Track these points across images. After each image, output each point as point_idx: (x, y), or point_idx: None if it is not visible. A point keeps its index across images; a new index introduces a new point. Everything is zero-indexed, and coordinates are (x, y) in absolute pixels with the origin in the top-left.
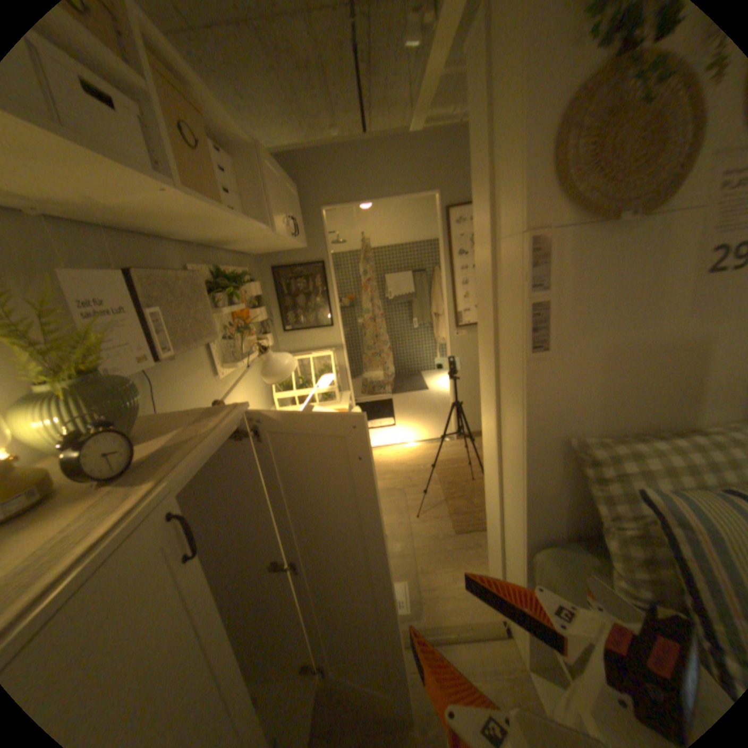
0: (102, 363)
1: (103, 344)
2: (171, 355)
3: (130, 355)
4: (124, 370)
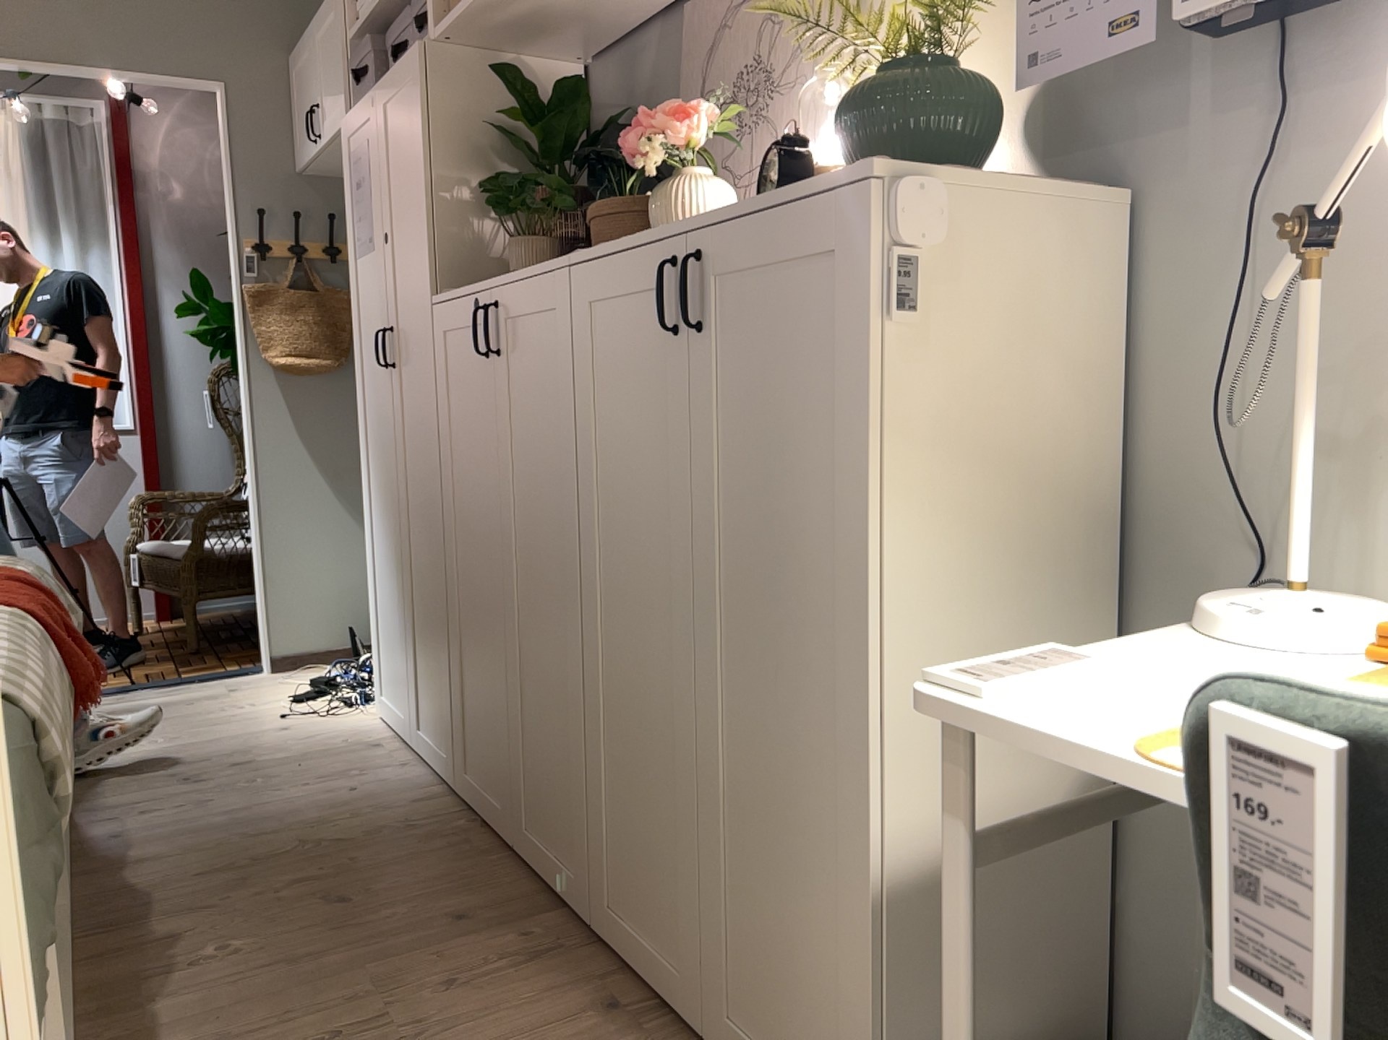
0: (1039, 47)
1: (1056, 0)
2: (1253, 10)
3: (1105, 23)
4: (1077, 63)
